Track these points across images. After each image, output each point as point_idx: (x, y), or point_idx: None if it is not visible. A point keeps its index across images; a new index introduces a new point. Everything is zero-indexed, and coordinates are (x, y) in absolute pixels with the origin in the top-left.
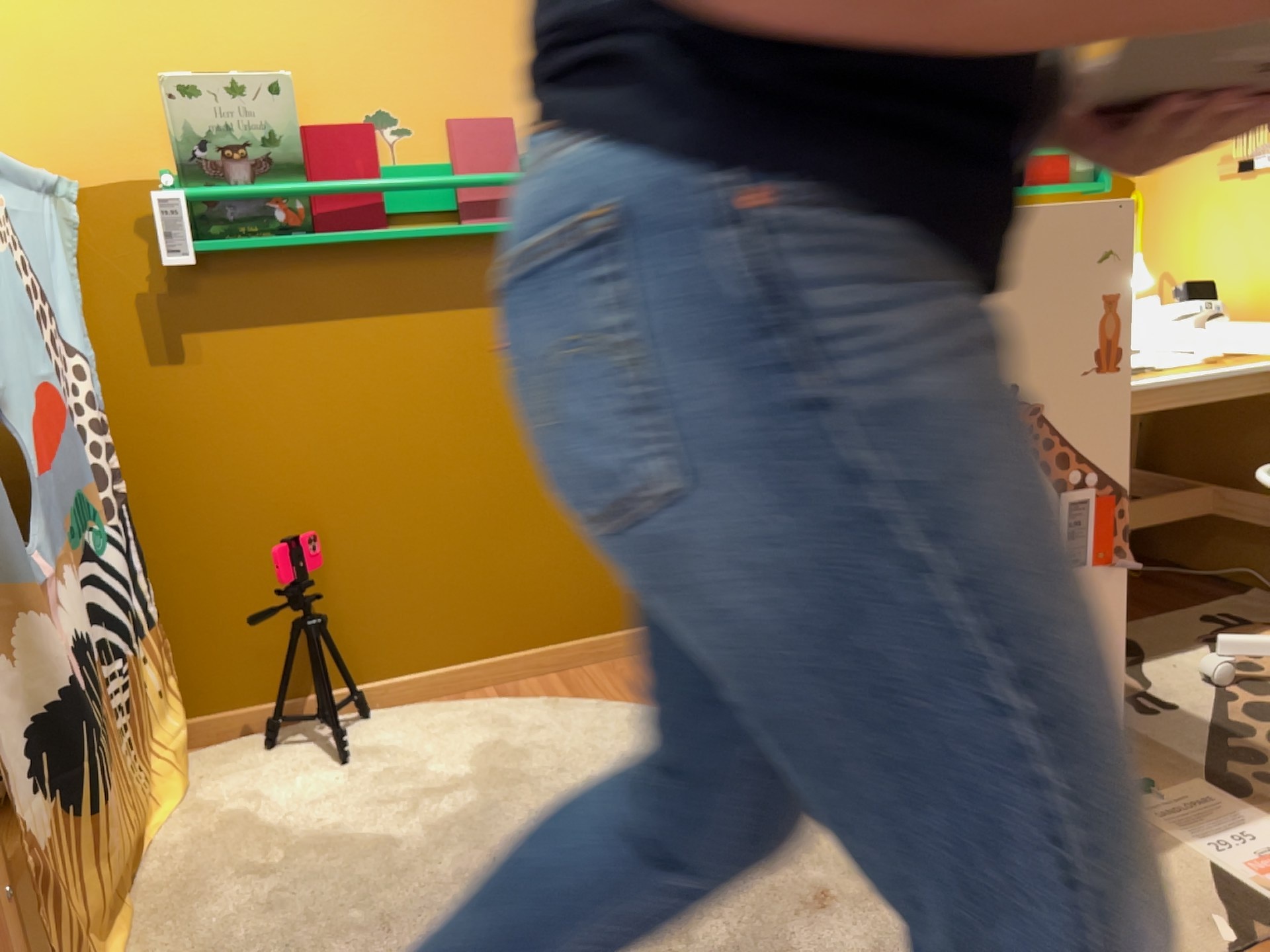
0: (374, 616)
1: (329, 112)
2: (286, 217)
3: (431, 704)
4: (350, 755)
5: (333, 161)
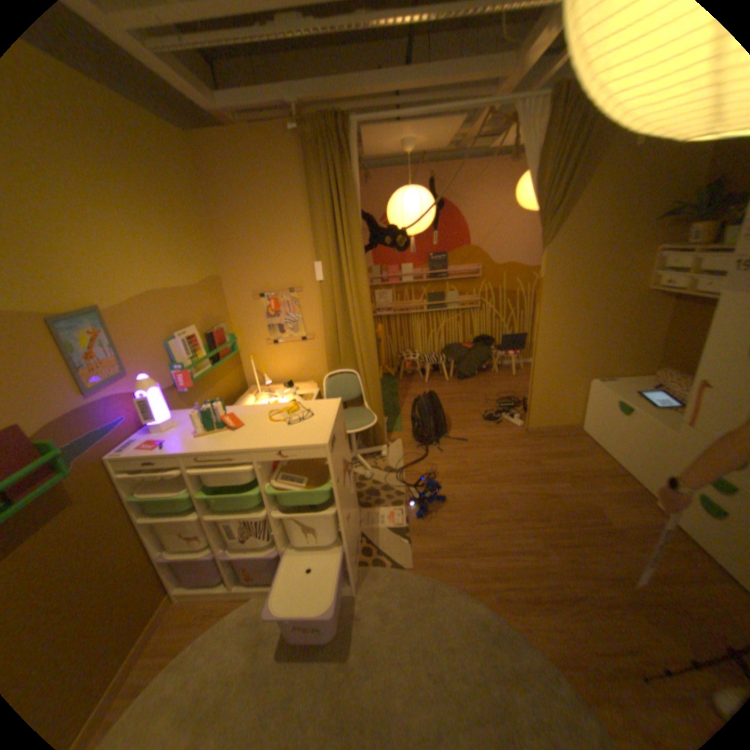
0: None
1: None
2: None
3: None
4: None
5: None
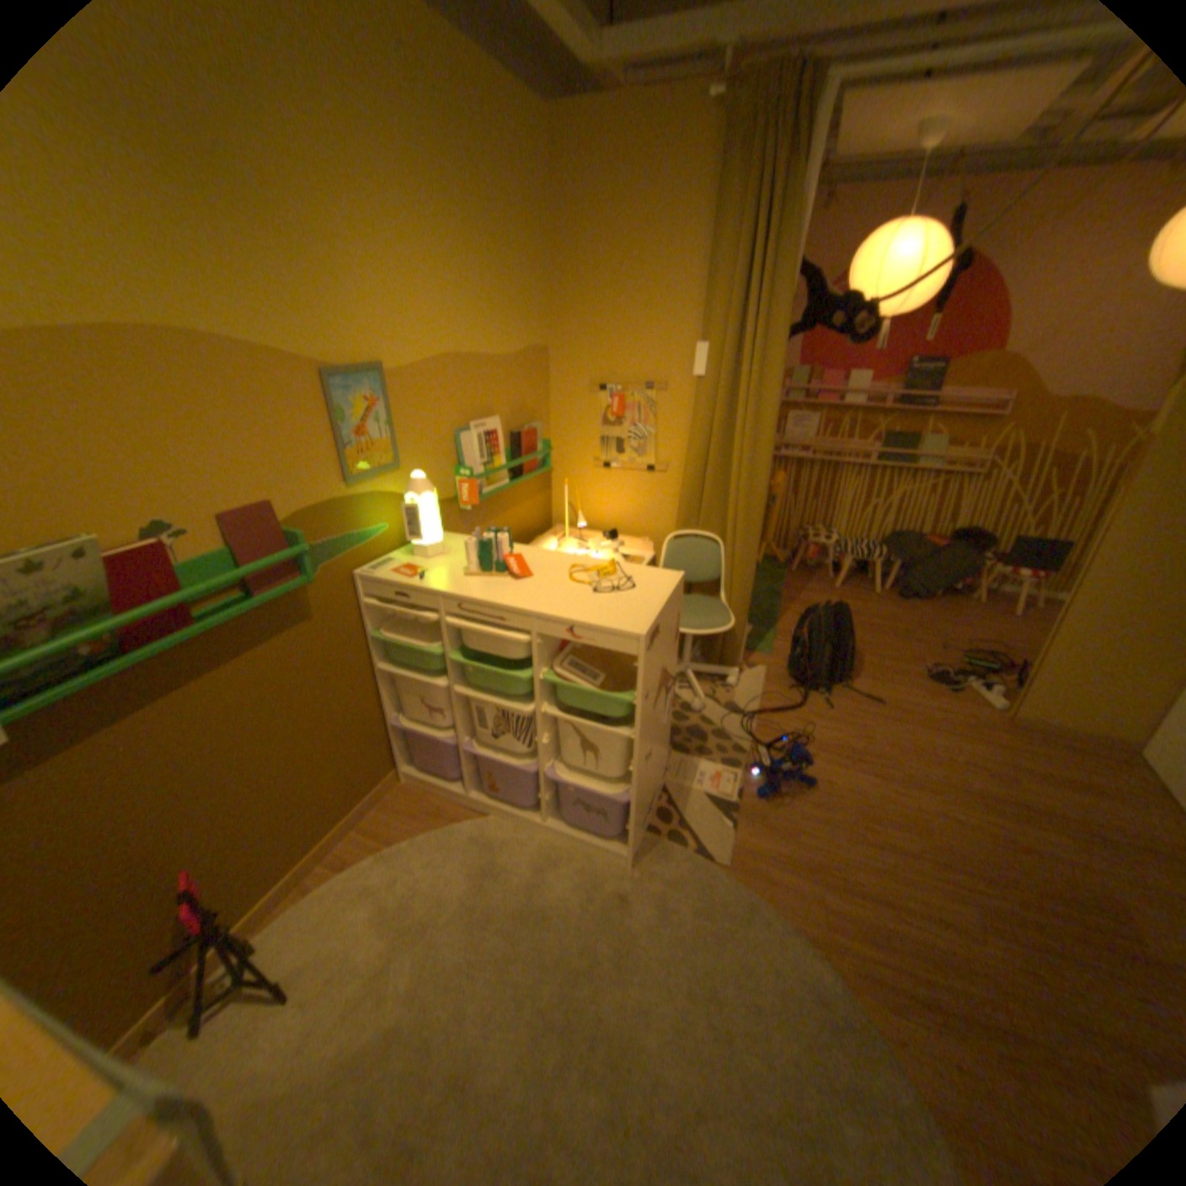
0: (230, 885)
1: (102, 536)
2: (94, 650)
3: (291, 908)
4: (280, 990)
5: (131, 585)
